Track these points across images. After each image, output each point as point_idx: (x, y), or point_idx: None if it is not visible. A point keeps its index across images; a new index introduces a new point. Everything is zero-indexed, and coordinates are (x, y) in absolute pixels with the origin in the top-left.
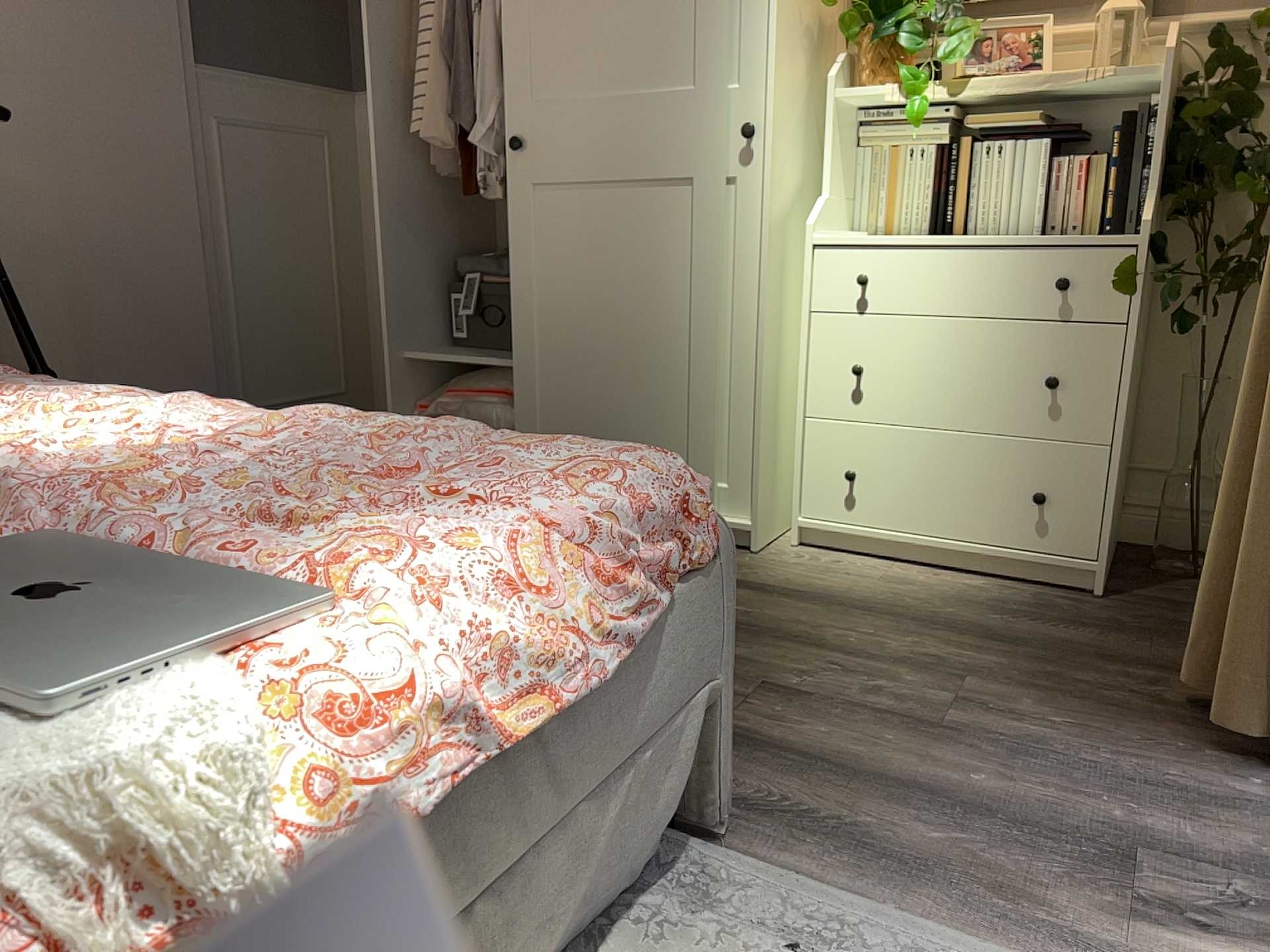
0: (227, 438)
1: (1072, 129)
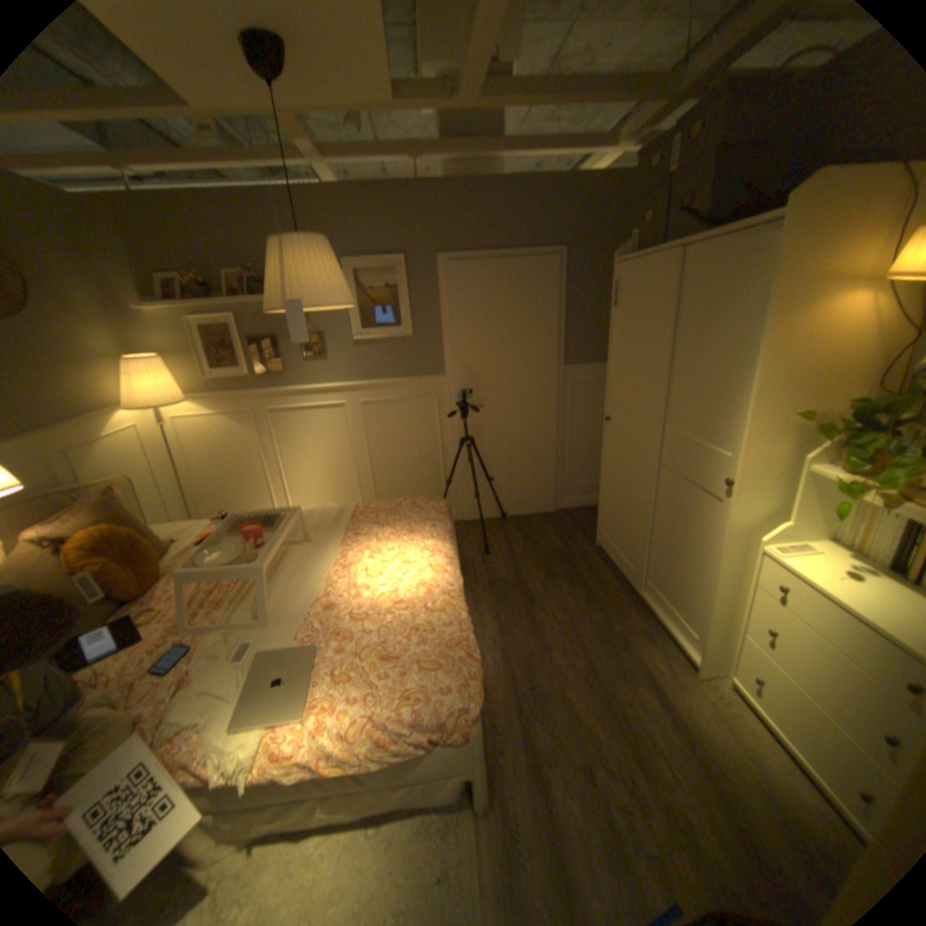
0: (411, 597)
1: None
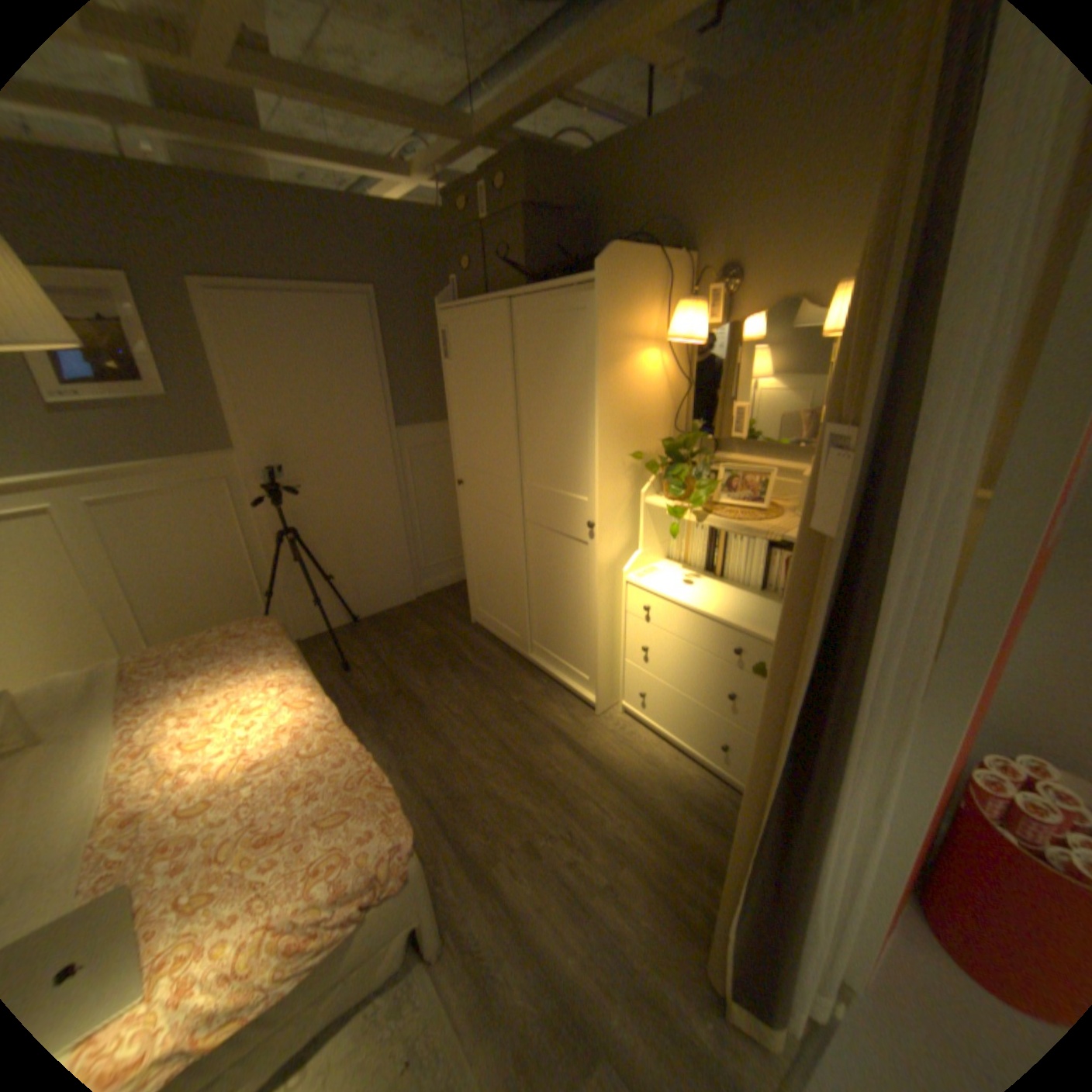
0: (270, 753)
1: (780, 541)
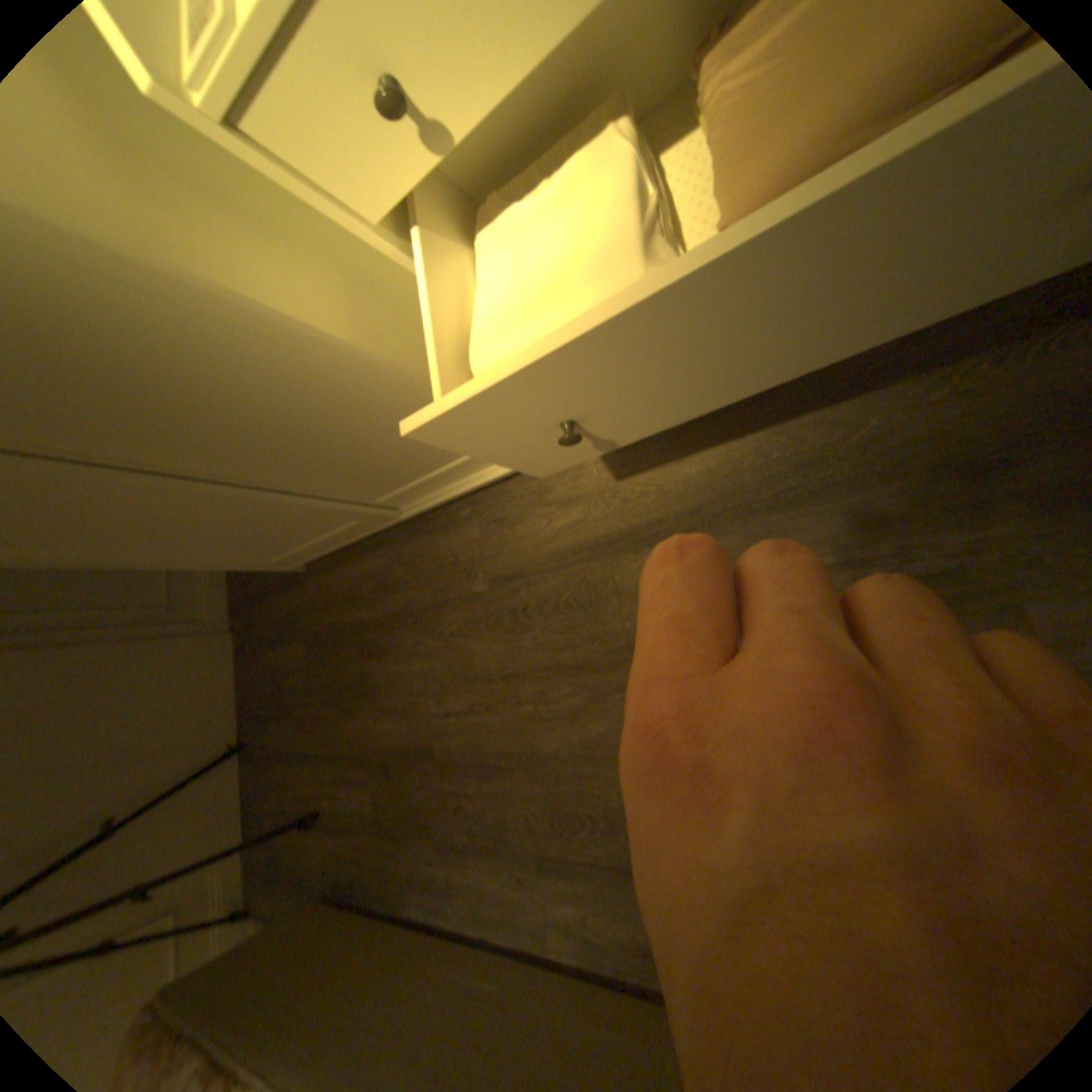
0: None
1: None
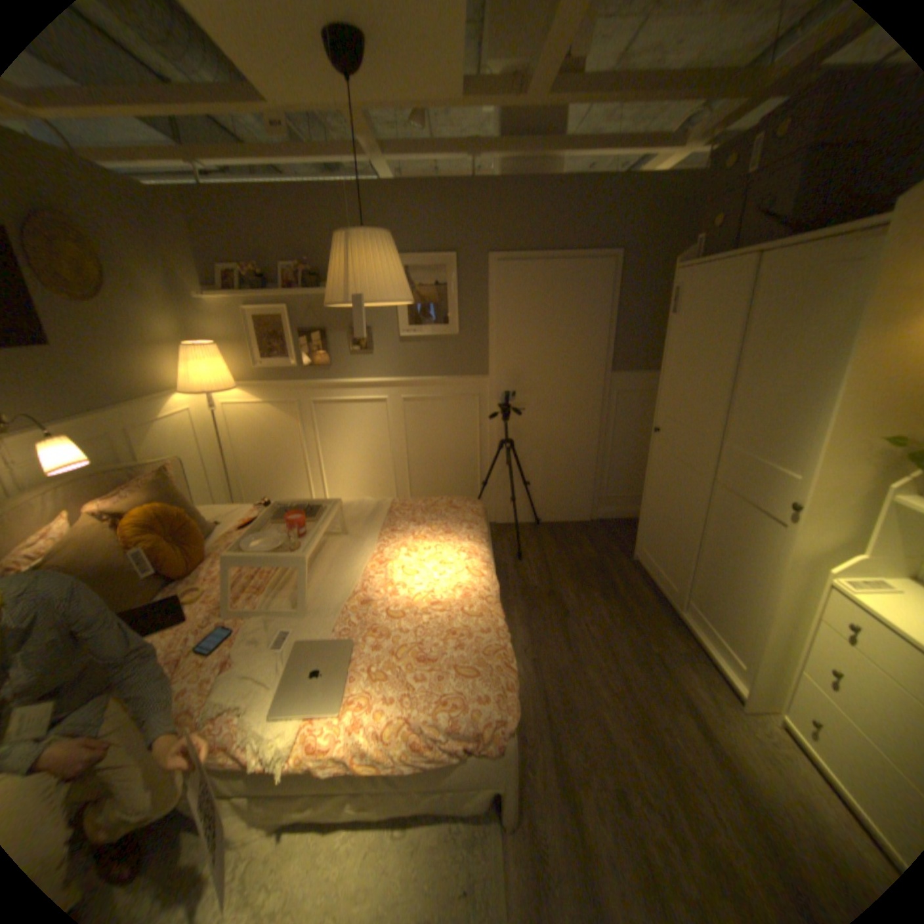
0: (447, 599)
1: None
